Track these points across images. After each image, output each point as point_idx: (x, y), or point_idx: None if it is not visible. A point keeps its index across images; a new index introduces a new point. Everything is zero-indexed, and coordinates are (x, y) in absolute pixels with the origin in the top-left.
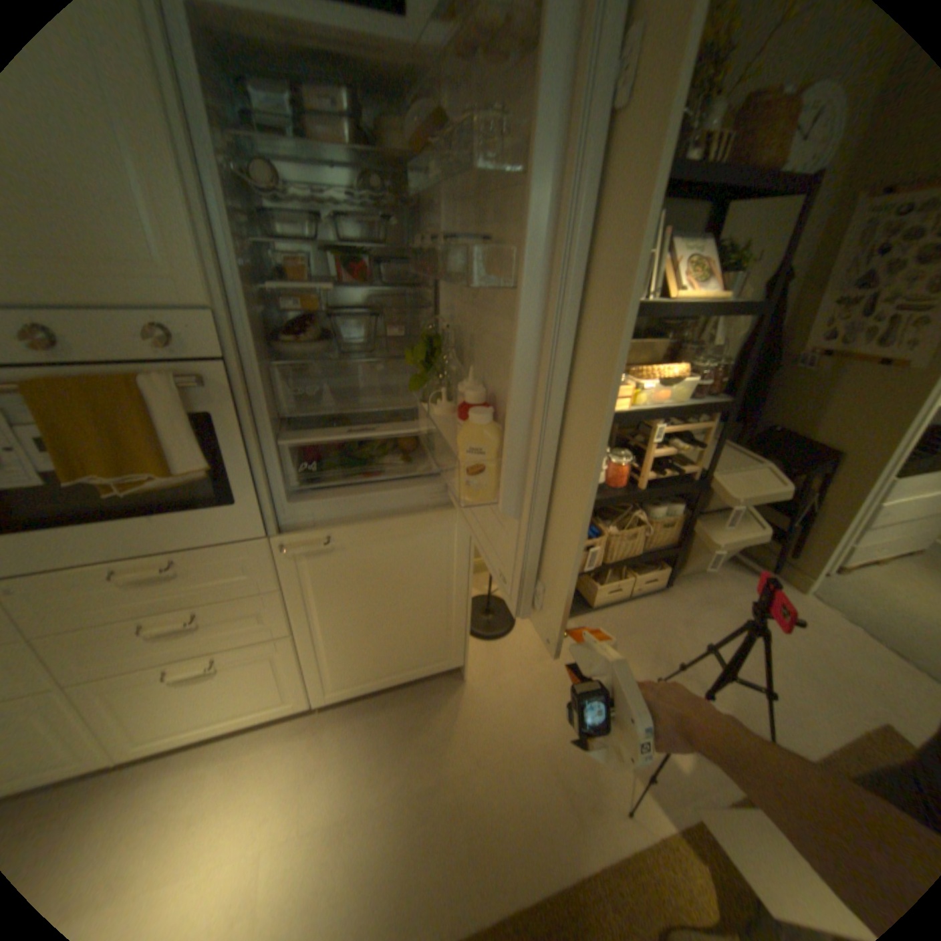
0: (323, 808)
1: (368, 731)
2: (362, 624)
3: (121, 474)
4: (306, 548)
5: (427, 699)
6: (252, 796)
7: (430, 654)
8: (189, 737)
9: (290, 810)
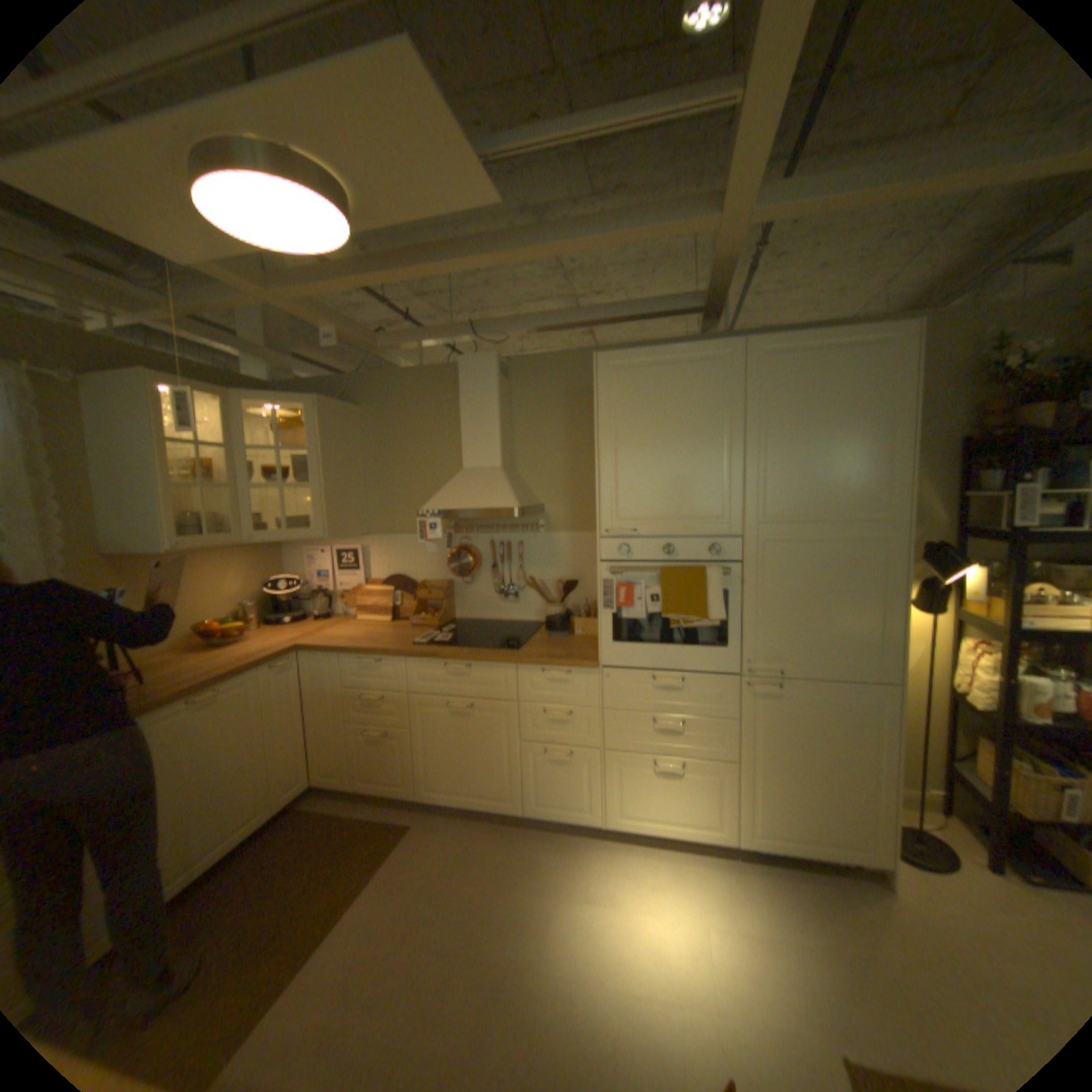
0: (758, 929)
1: (792, 895)
2: (795, 776)
3: (682, 618)
4: (766, 689)
5: (852, 894)
6: (696, 896)
7: (856, 838)
8: (651, 831)
9: (728, 918)
